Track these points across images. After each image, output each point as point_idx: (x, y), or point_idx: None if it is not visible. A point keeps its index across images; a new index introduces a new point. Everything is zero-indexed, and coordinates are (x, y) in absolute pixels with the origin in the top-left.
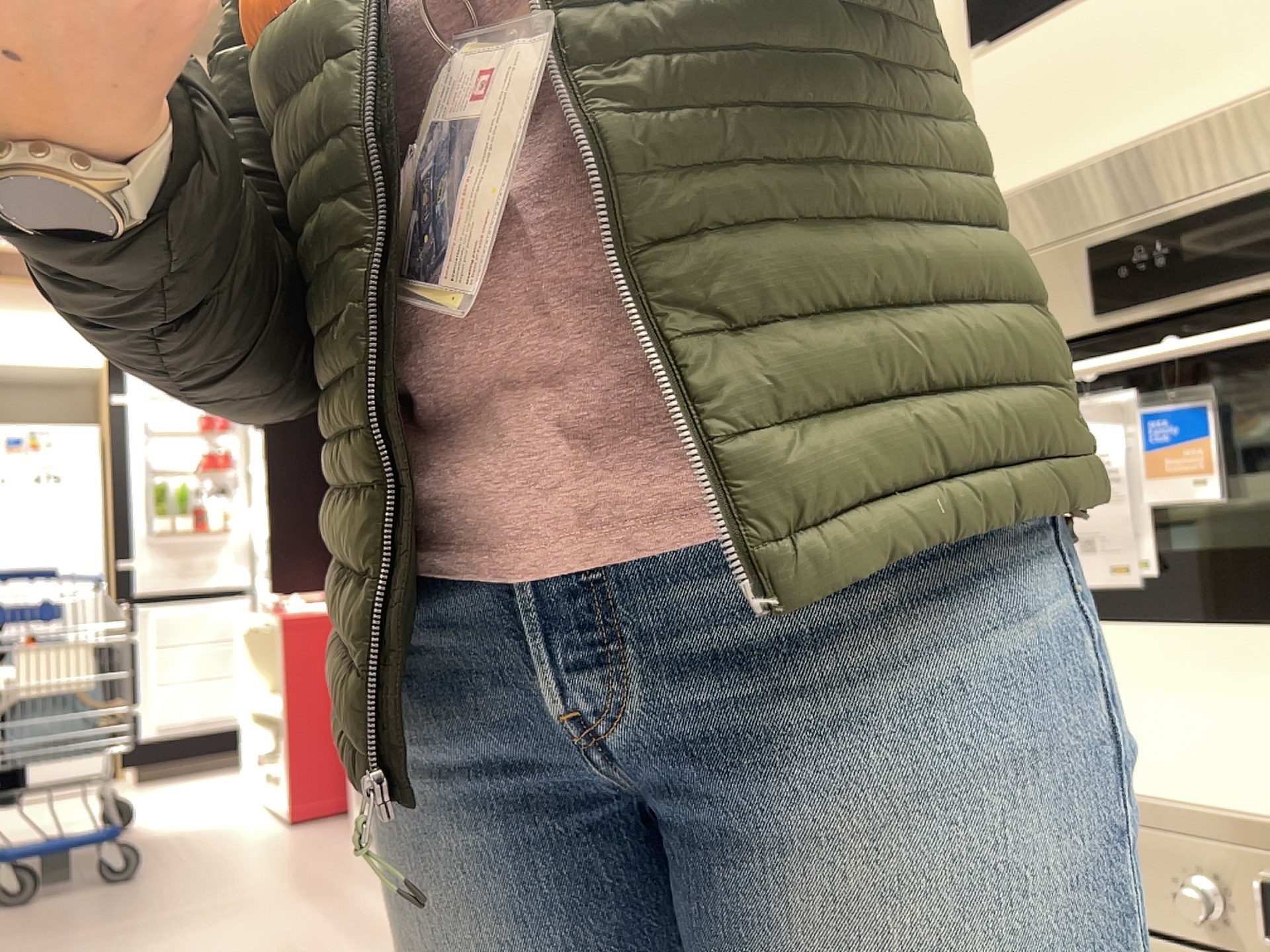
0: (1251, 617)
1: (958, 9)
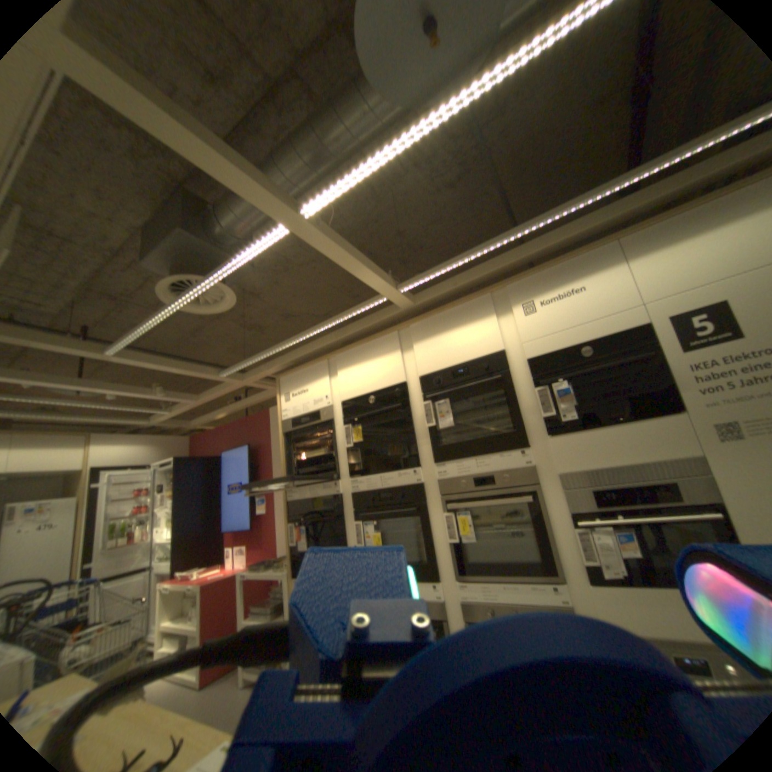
0: (651, 584)
1: (541, 423)
